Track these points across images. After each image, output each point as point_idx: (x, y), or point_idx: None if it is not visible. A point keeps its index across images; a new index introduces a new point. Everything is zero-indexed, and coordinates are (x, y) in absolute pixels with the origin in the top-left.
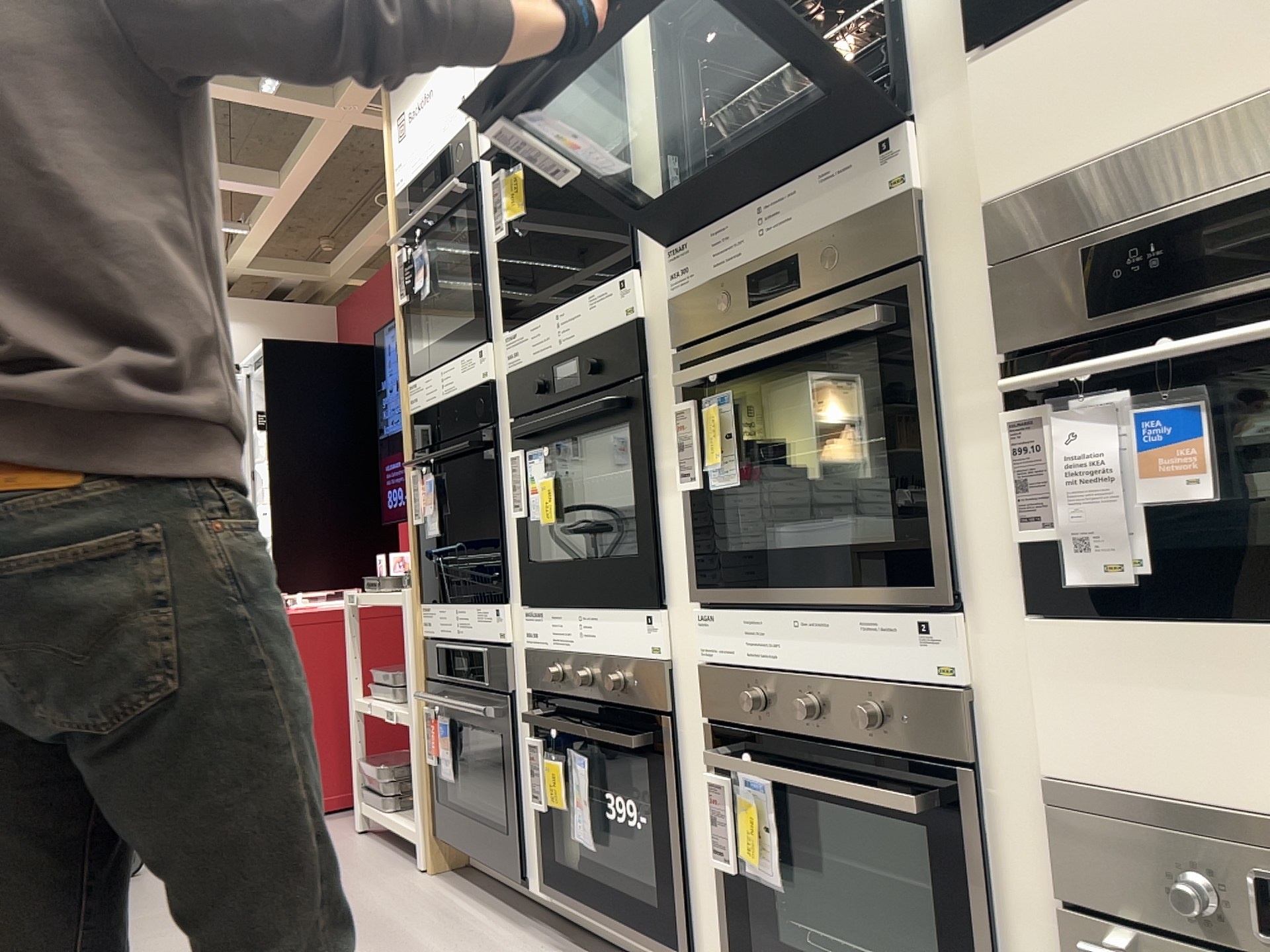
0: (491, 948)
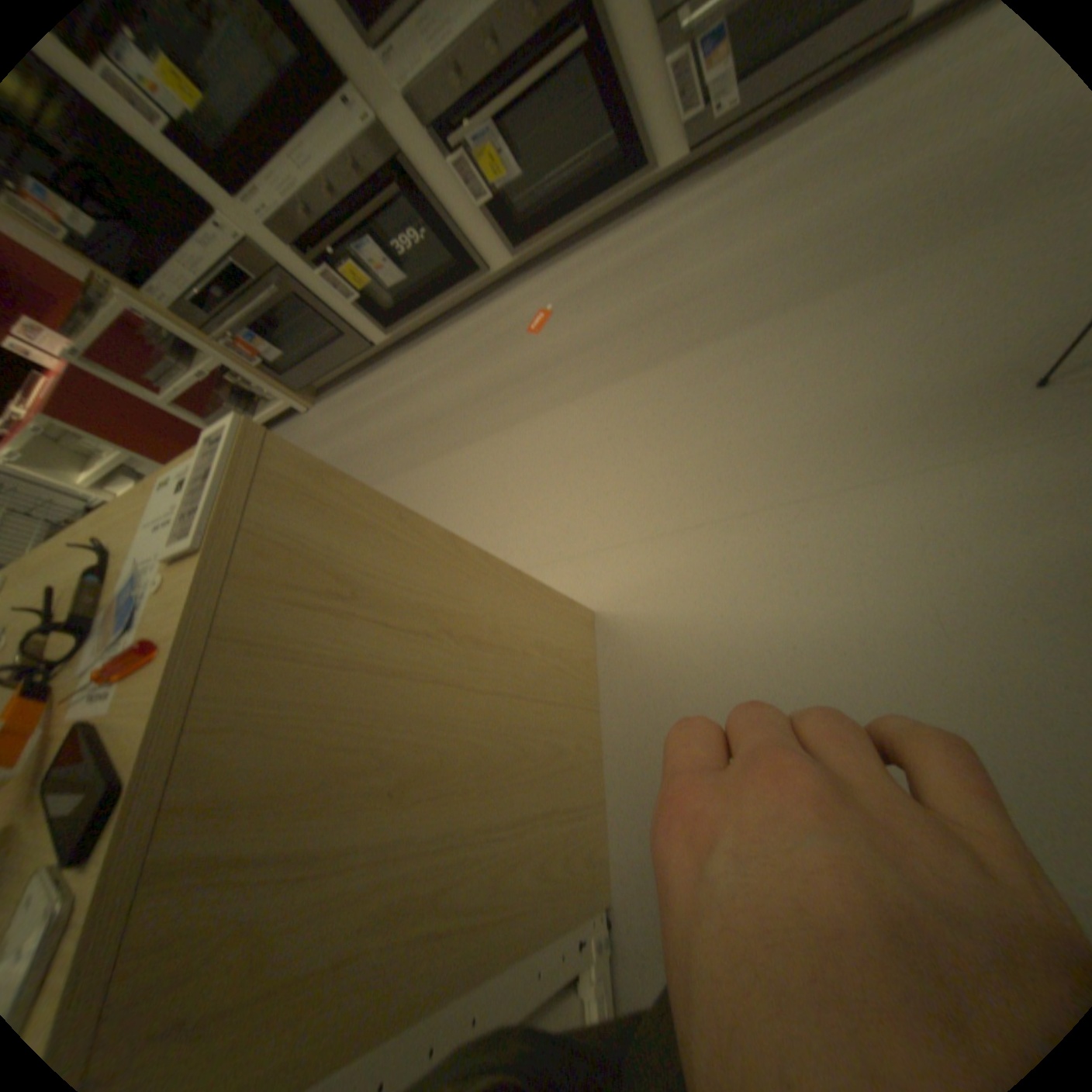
0: (393, 374)
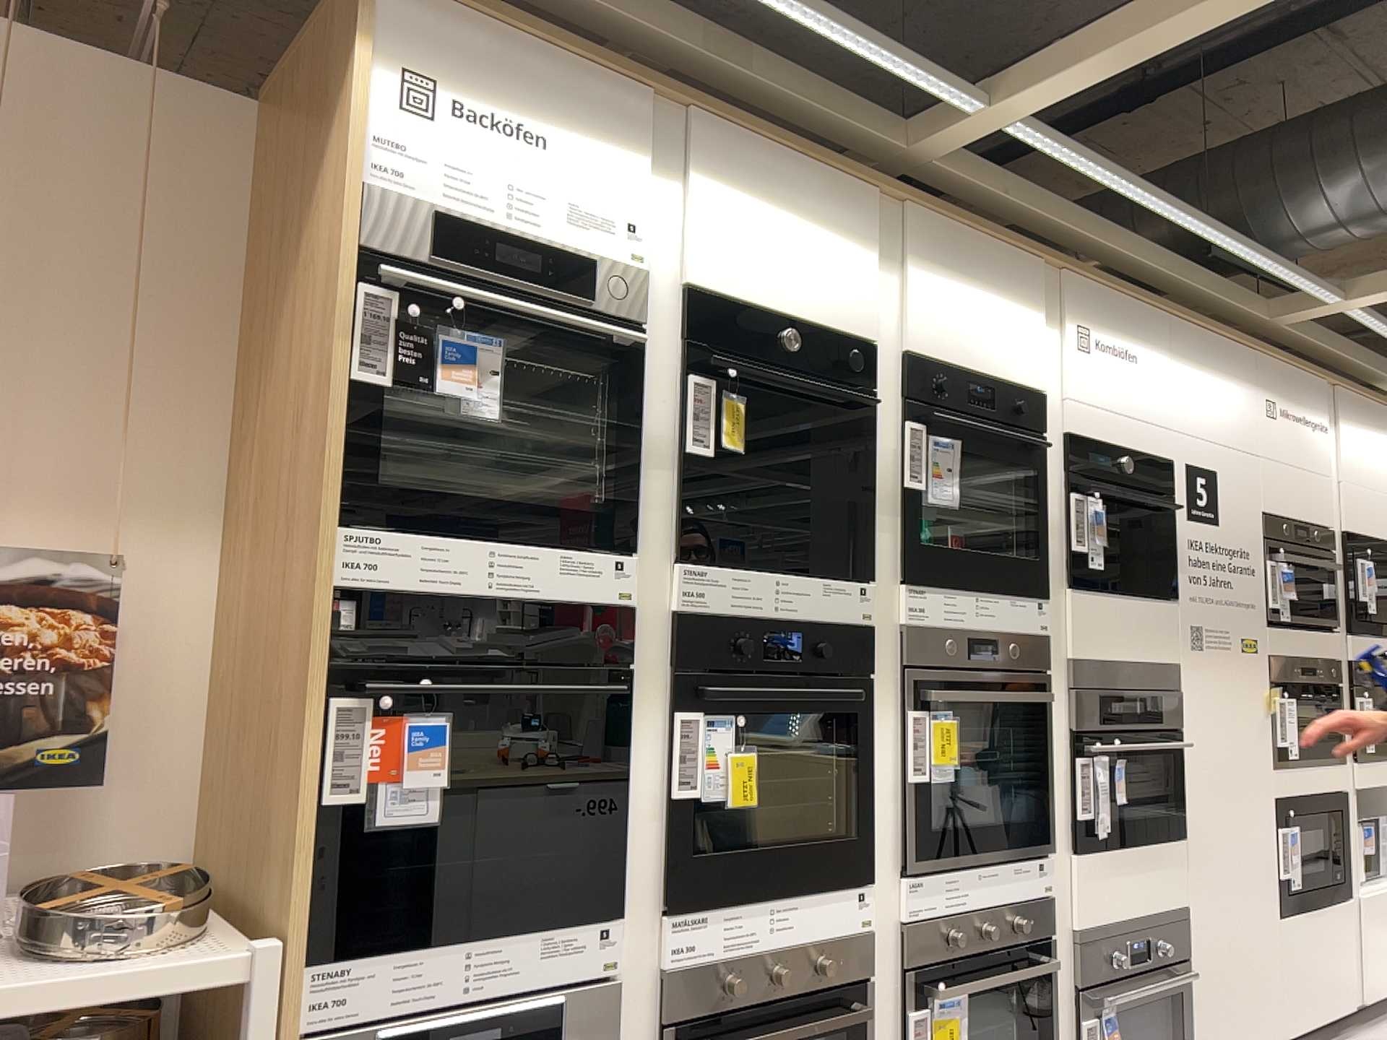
0: None
